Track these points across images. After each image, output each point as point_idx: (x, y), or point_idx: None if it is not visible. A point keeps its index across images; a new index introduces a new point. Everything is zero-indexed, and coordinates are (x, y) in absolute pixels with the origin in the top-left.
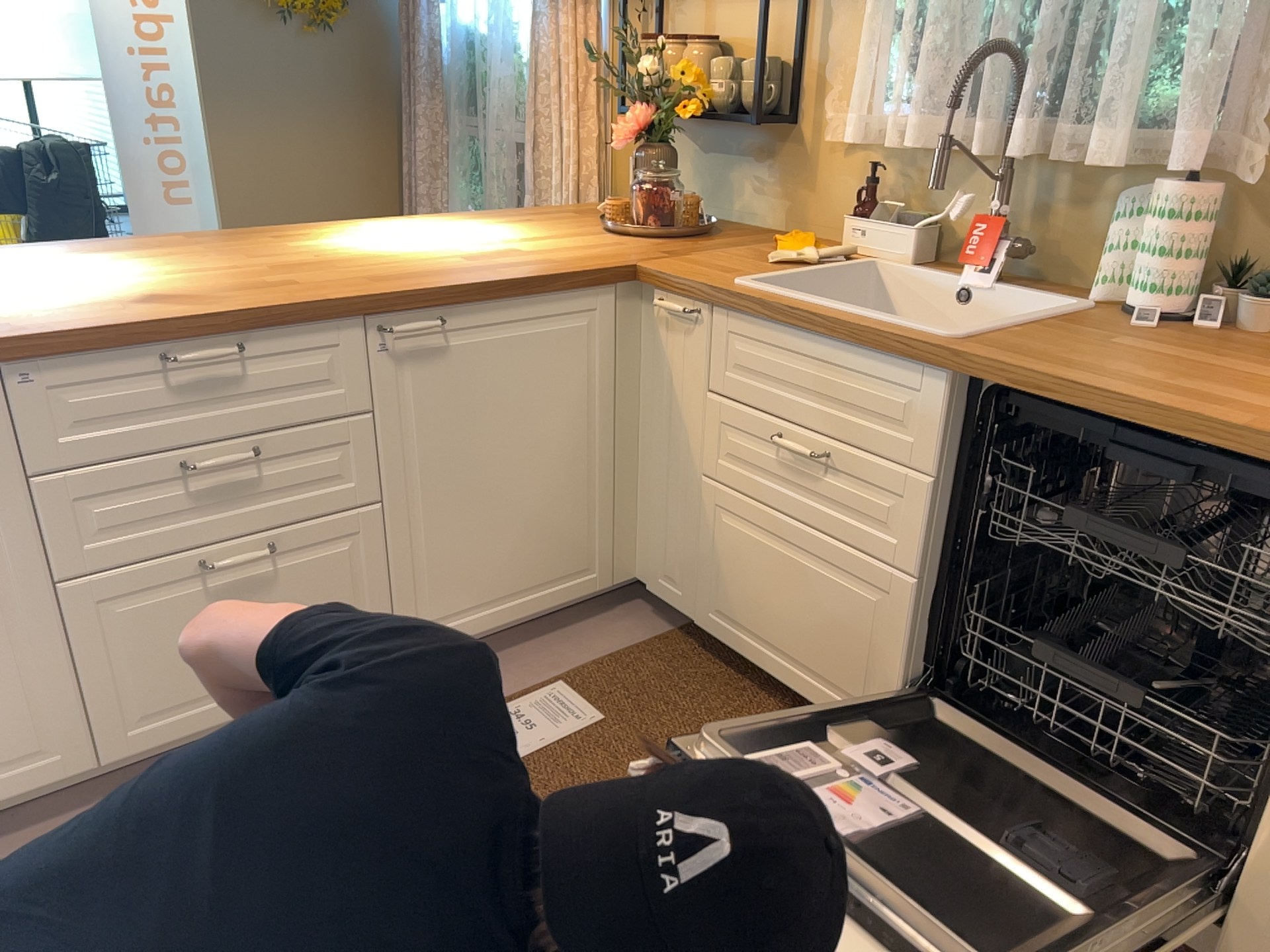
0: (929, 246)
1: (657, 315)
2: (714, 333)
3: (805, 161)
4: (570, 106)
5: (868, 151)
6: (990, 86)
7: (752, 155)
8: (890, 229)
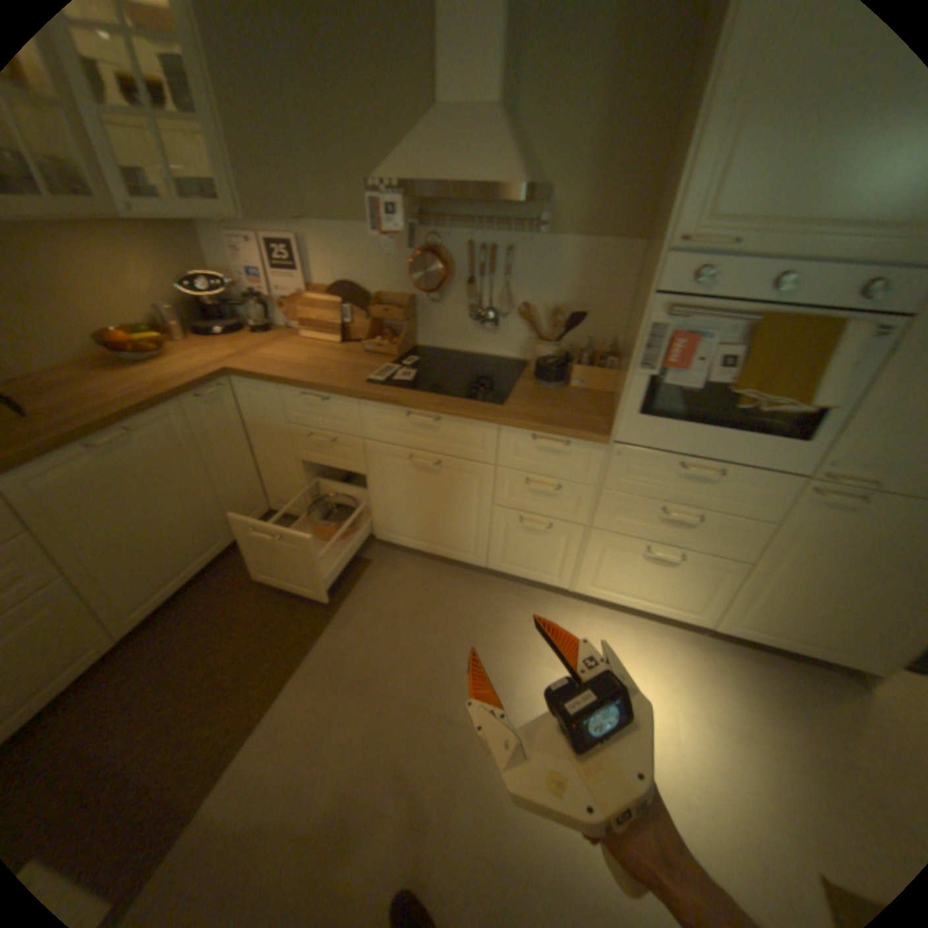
0: None
1: None
2: None
3: None
4: None
5: None
6: None
7: None
8: None
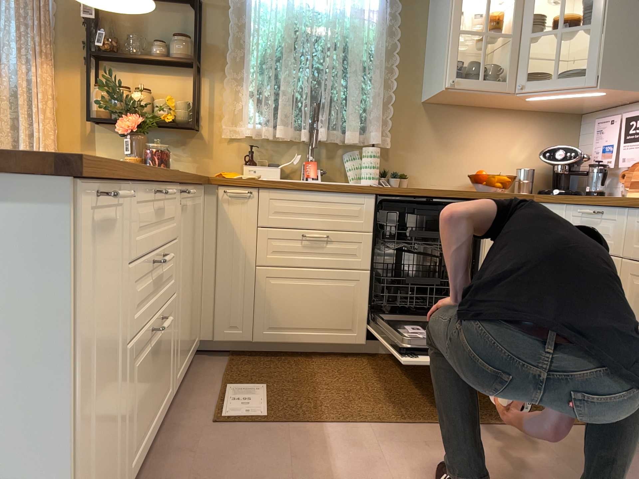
0: (280, 174)
1: (220, 199)
2: (259, 201)
3: (207, 145)
4: (43, 116)
5: (241, 141)
6: (305, 116)
7: (173, 143)
8: (269, 167)
